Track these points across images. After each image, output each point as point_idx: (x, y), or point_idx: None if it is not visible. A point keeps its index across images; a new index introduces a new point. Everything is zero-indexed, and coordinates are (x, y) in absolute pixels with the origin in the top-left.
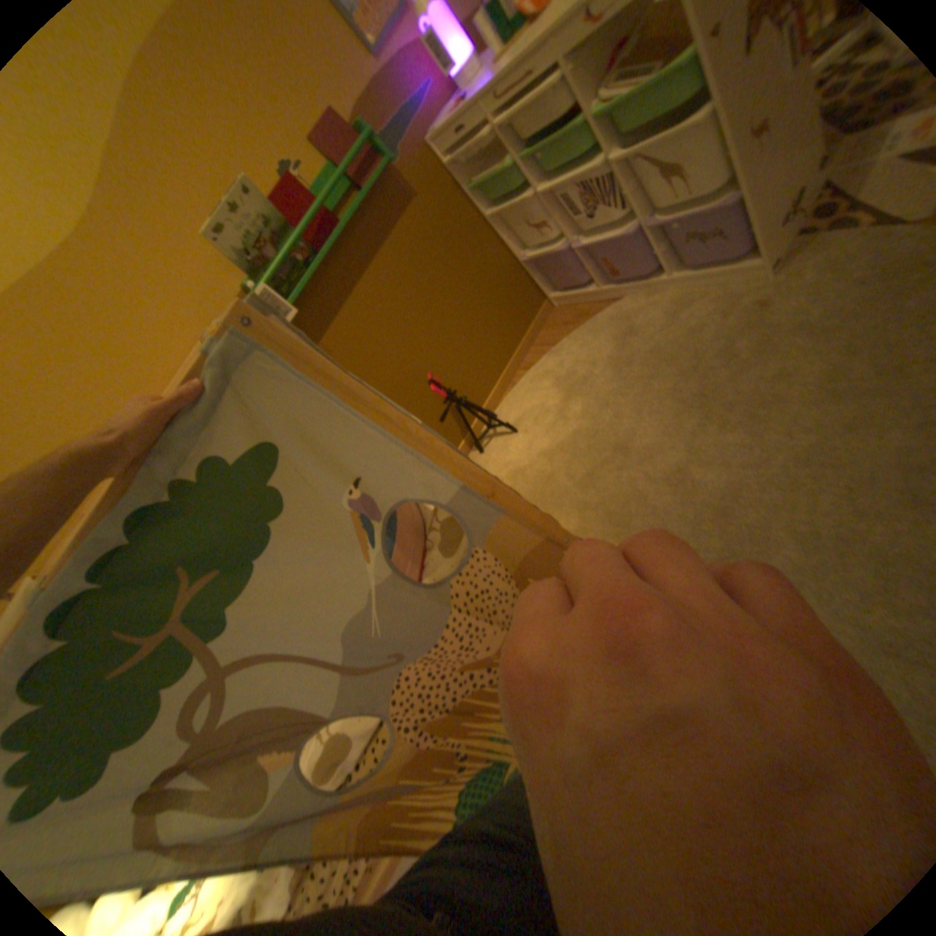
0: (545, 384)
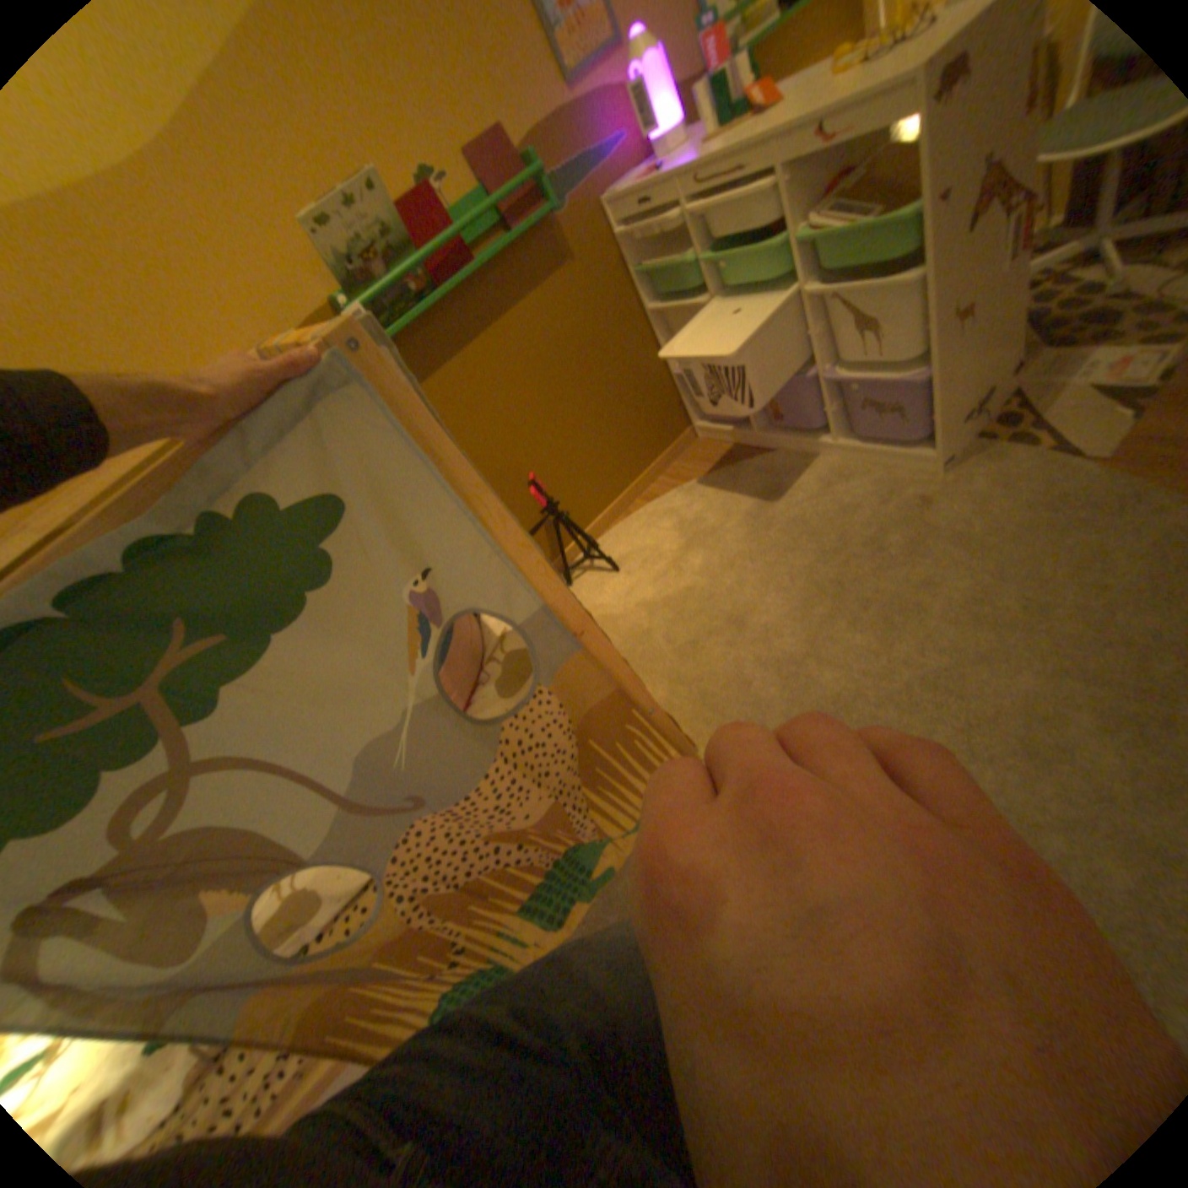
0: (664, 522)
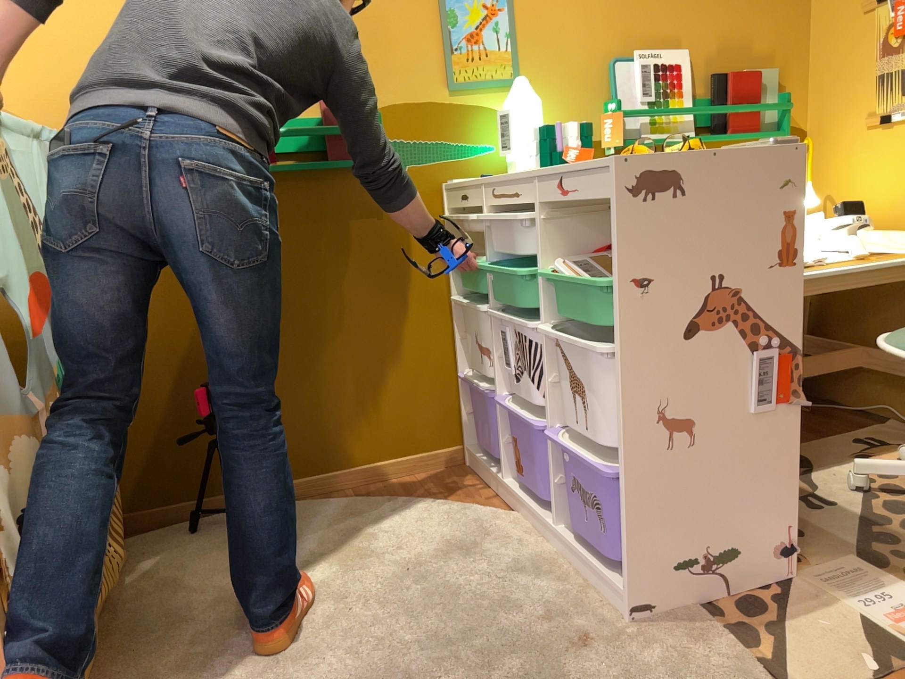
0: (339, 522)
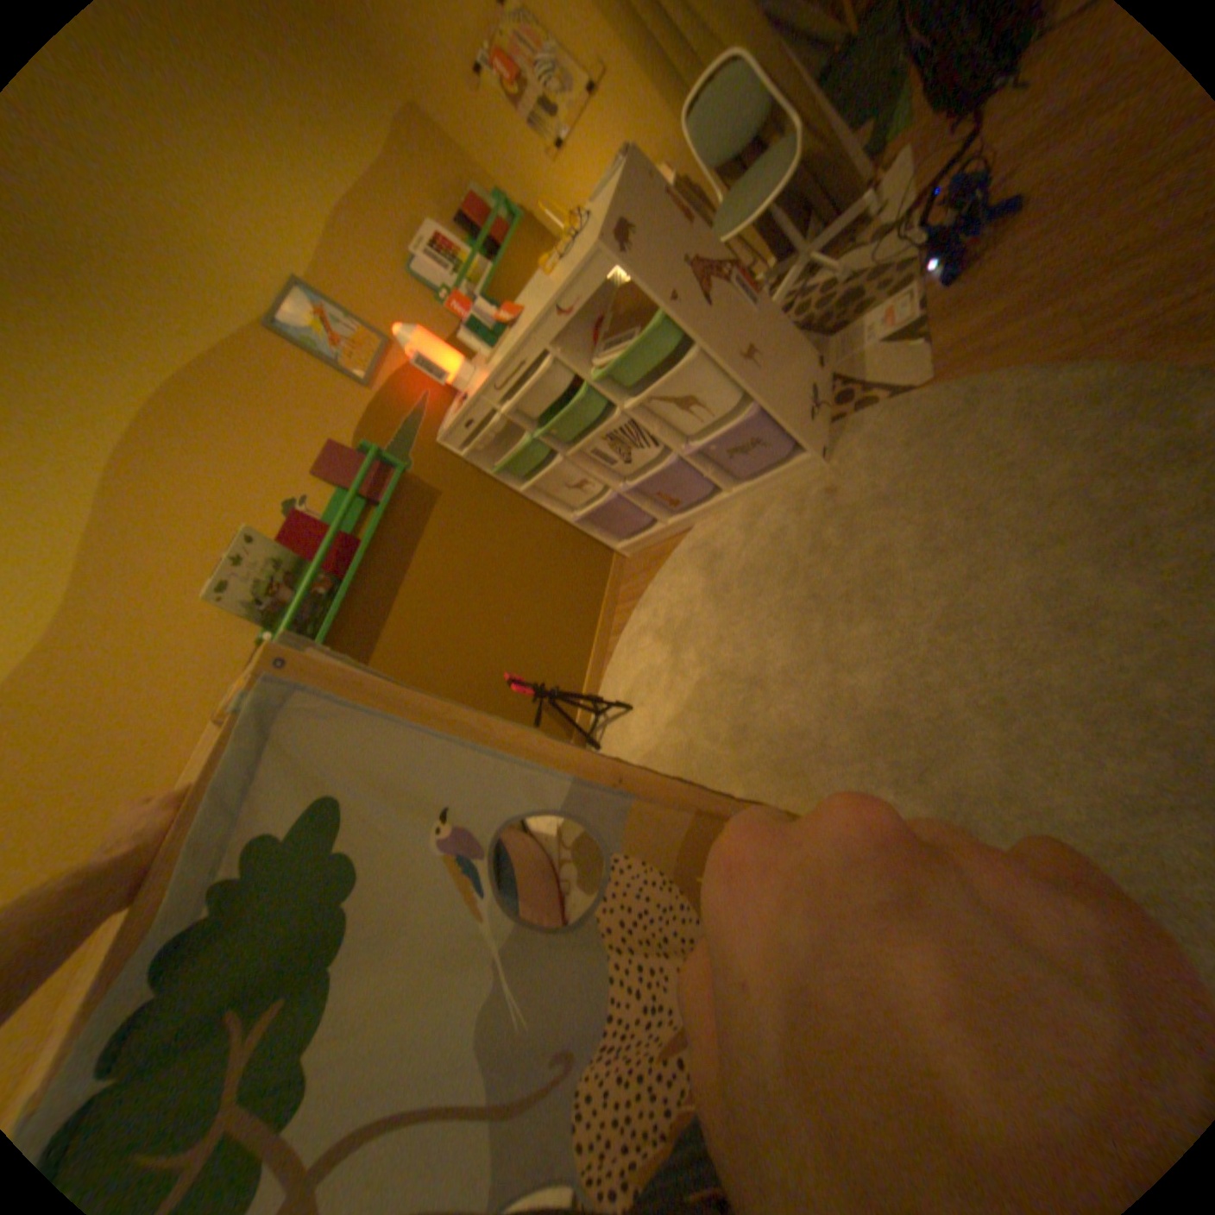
0: (645, 641)
